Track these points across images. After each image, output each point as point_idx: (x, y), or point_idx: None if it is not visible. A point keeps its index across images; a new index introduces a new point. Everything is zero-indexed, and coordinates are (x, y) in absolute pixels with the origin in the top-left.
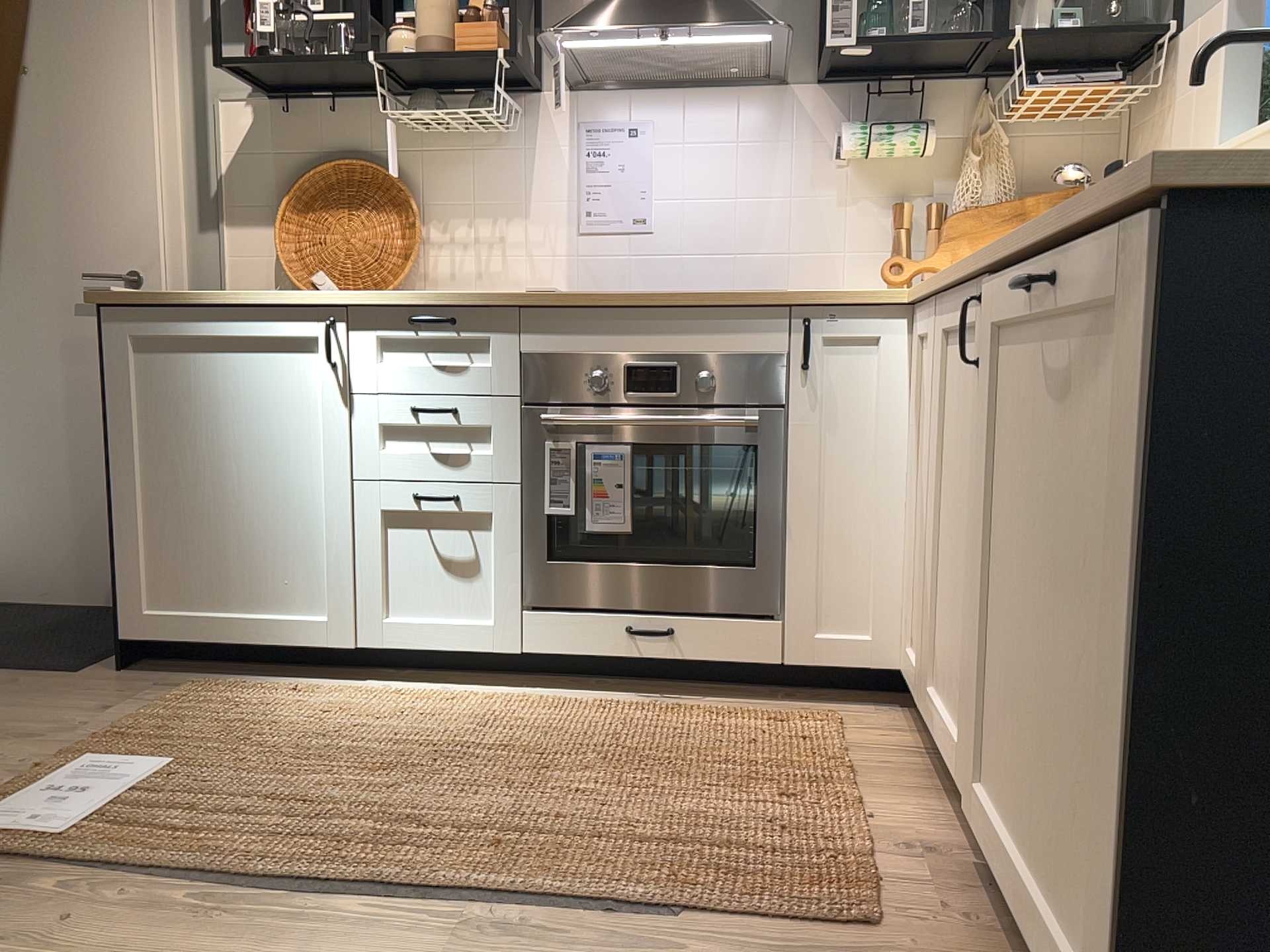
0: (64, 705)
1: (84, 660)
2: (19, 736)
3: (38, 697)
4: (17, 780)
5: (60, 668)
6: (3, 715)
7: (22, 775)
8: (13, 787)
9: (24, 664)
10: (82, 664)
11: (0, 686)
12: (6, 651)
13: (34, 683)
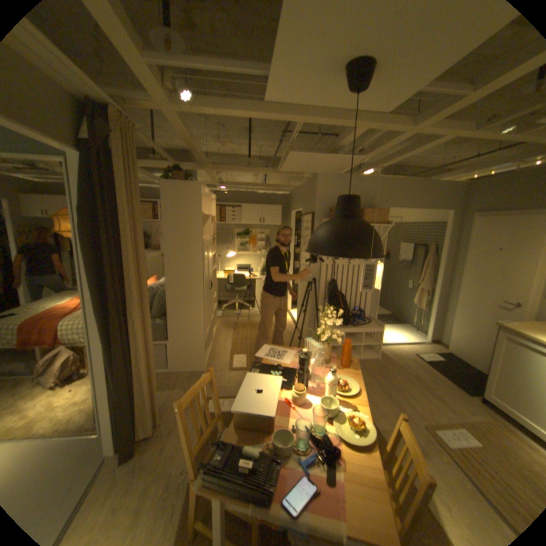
0: (465, 406)
1: (475, 394)
2: (453, 410)
3: (460, 400)
4: (449, 424)
5: (468, 393)
6: (452, 401)
7: (450, 423)
8: (448, 425)
9: (461, 386)
10: (474, 395)
11: (454, 391)
12: (458, 379)
13: (461, 394)
